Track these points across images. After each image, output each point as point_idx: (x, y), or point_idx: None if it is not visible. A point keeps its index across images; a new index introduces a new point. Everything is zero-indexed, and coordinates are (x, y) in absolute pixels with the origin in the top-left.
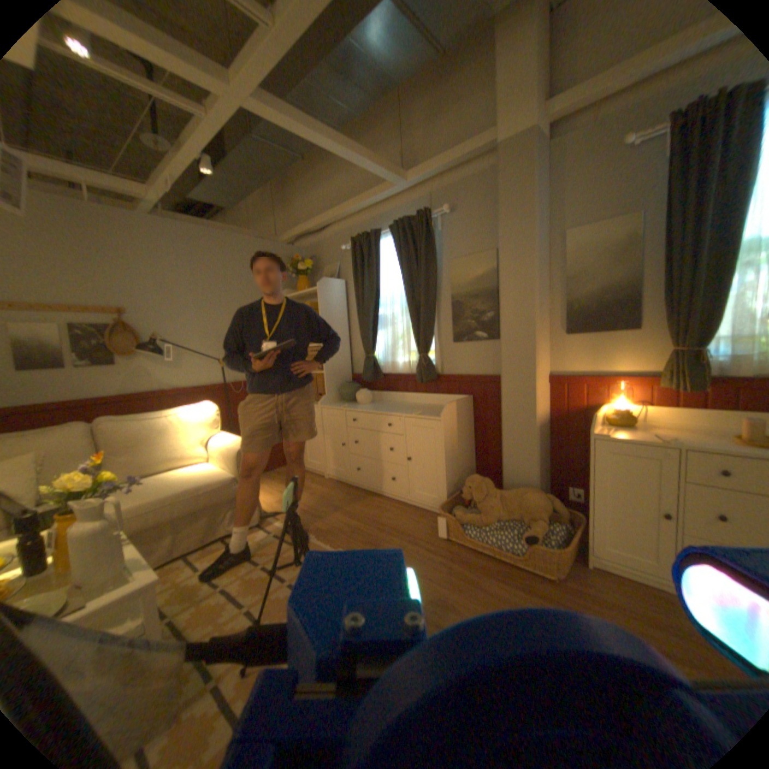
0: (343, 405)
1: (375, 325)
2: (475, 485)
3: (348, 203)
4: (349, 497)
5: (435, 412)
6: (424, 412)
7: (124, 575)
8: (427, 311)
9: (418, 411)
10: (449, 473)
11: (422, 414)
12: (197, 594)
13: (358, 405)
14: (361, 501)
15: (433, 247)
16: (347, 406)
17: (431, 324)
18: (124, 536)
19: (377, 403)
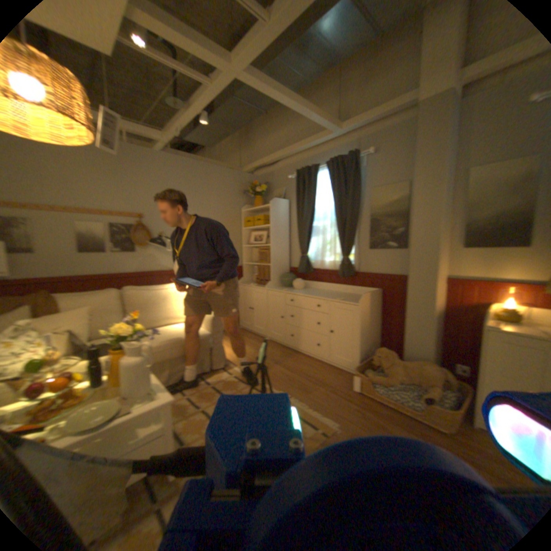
0: (284, 289)
1: (310, 233)
2: (384, 356)
3: (296, 145)
4: (285, 354)
5: (354, 299)
6: (346, 298)
7: (152, 394)
8: (352, 225)
9: (341, 297)
10: (363, 345)
11: (345, 300)
12: (188, 411)
13: (295, 290)
14: (294, 358)
15: (359, 178)
16: (287, 290)
17: (354, 234)
18: None
19: (308, 289)
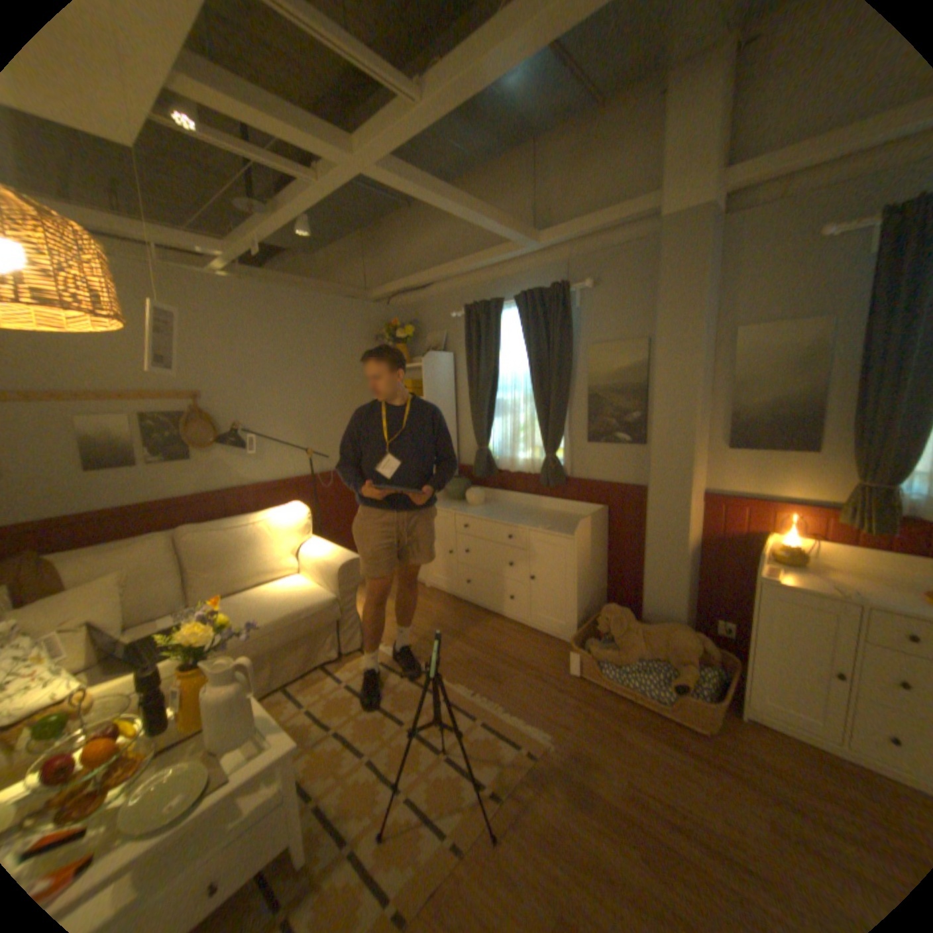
0: (450, 506)
1: (490, 413)
2: (613, 618)
3: (460, 262)
4: (457, 614)
5: (565, 527)
6: (552, 526)
7: (255, 739)
8: (558, 406)
9: (544, 523)
10: (580, 599)
11: (550, 530)
12: (308, 737)
13: (469, 507)
14: (473, 620)
15: (568, 329)
16: (456, 509)
17: (561, 420)
18: None
19: (490, 505)
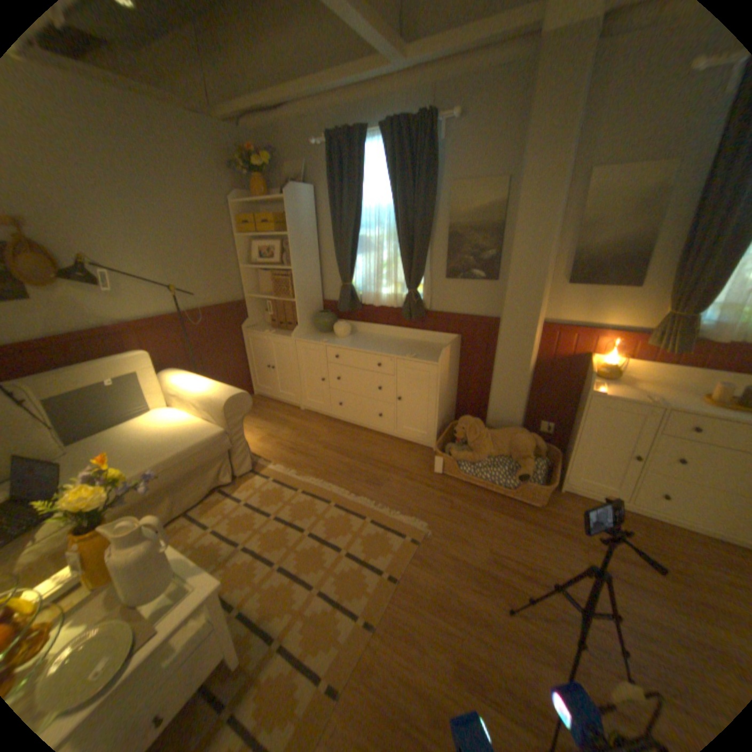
0: (321, 339)
1: (355, 250)
2: (468, 427)
3: (320, 78)
4: (333, 431)
5: (427, 355)
6: (416, 355)
7: (174, 581)
8: (422, 243)
9: (409, 352)
10: (439, 413)
11: (416, 358)
12: (218, 553)
13: (338, 340)
14: (347, 435)
15: (434, 164)
16: (327, 342)
17: (424, 257)
18: (122, 511)
19: (356, 336)
